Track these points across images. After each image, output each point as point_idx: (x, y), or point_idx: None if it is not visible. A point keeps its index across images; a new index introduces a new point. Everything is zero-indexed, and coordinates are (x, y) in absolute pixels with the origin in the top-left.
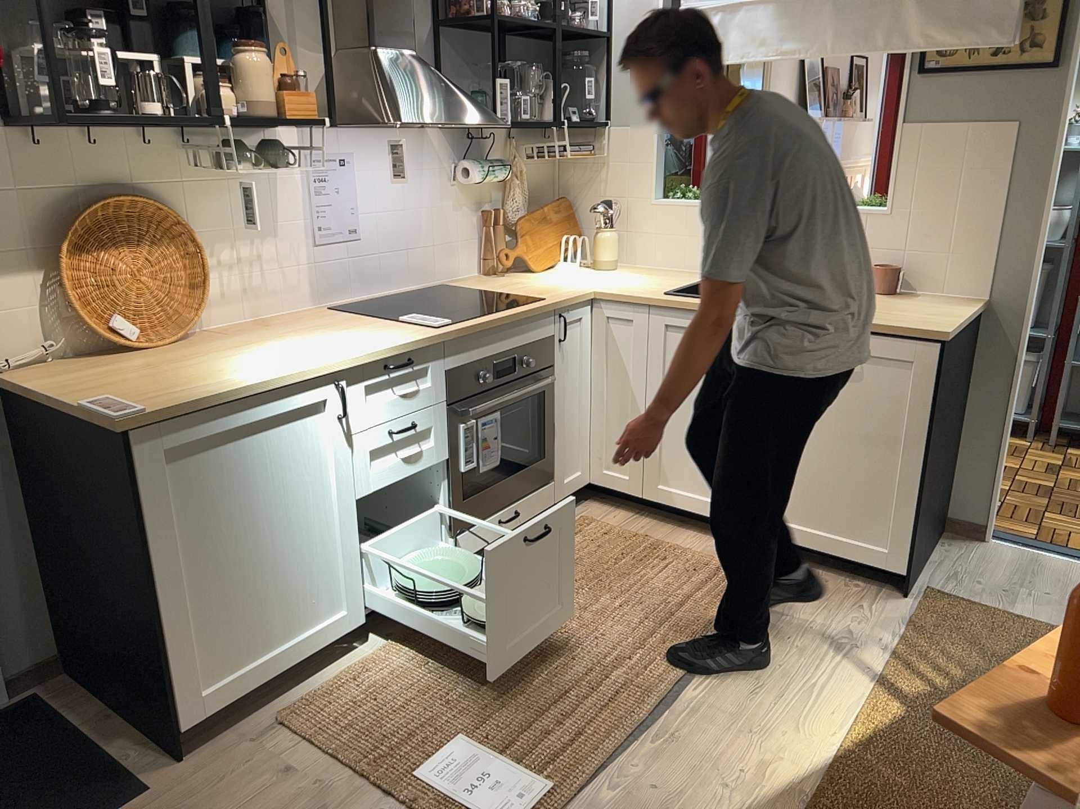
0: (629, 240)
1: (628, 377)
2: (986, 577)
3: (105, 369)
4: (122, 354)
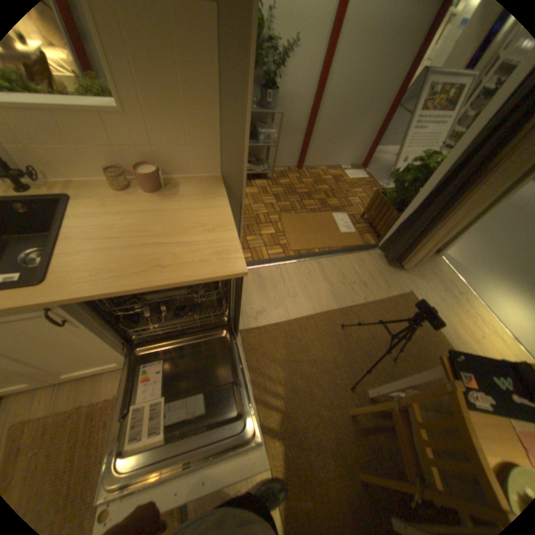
0: None
1: None
2: (251, 304)
3: None
4: None
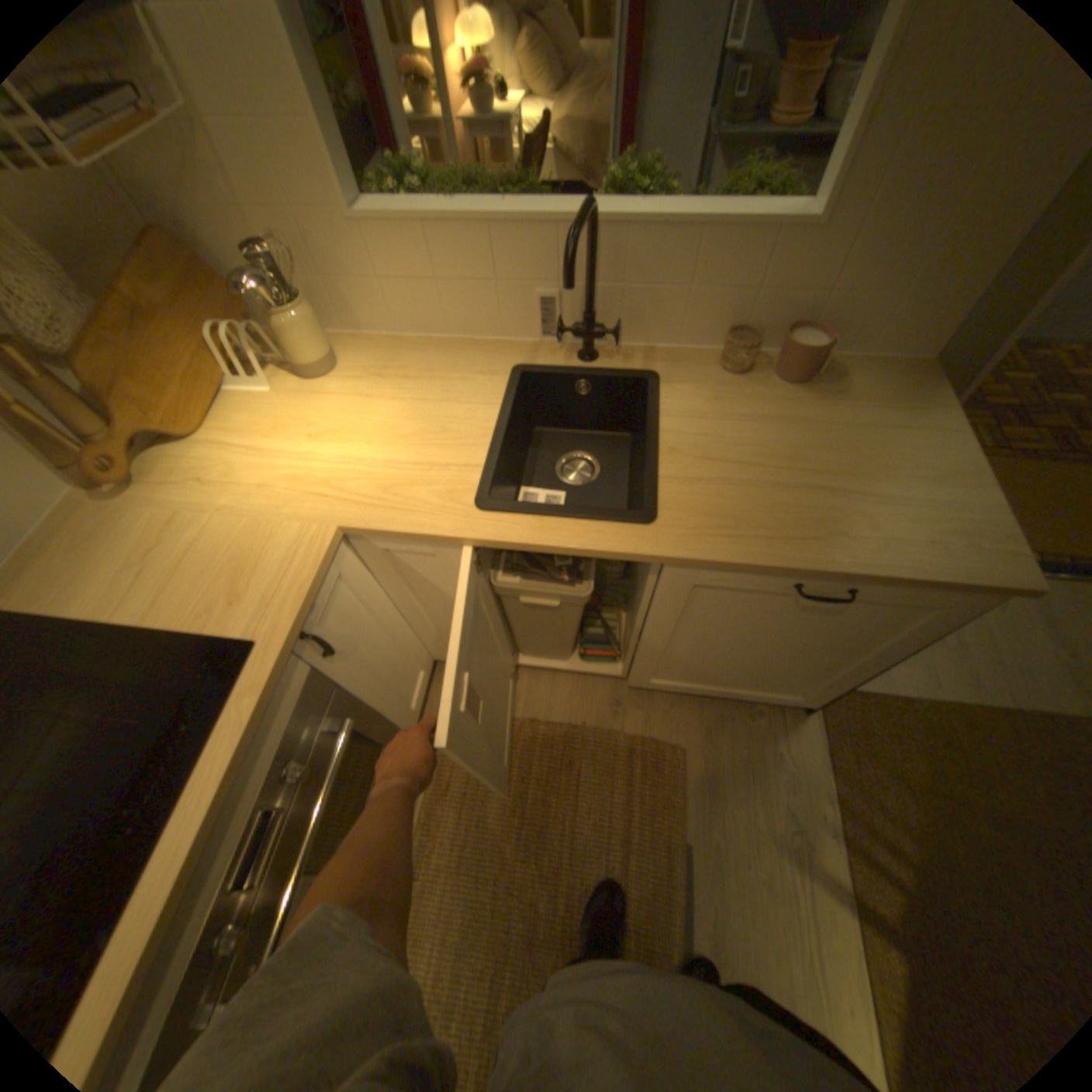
0: (327, 291)
1: (443, 598)
2: None
3: None
4: None
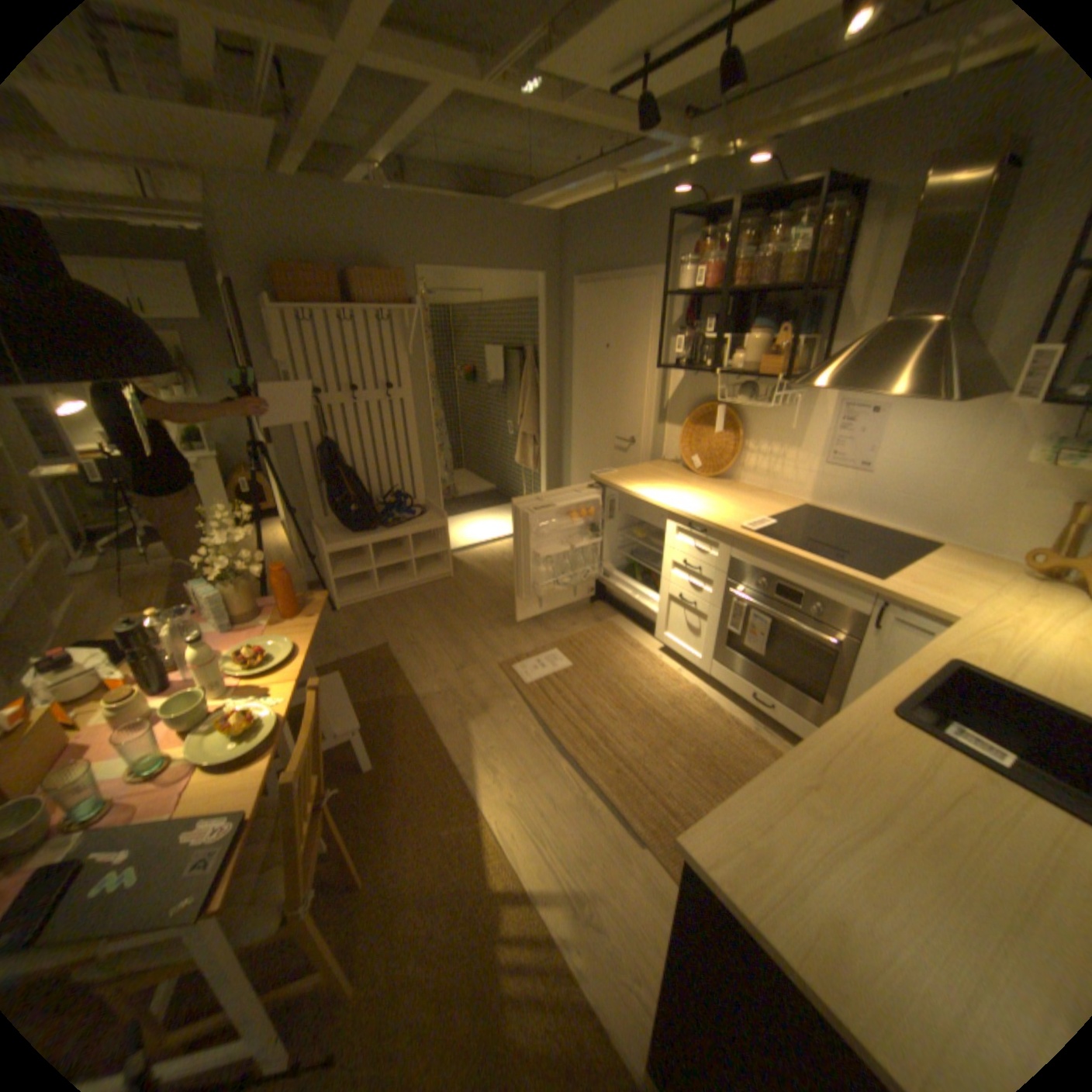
0: None
1: None
2: None
3: (664, 470)
4: (684, 470)
